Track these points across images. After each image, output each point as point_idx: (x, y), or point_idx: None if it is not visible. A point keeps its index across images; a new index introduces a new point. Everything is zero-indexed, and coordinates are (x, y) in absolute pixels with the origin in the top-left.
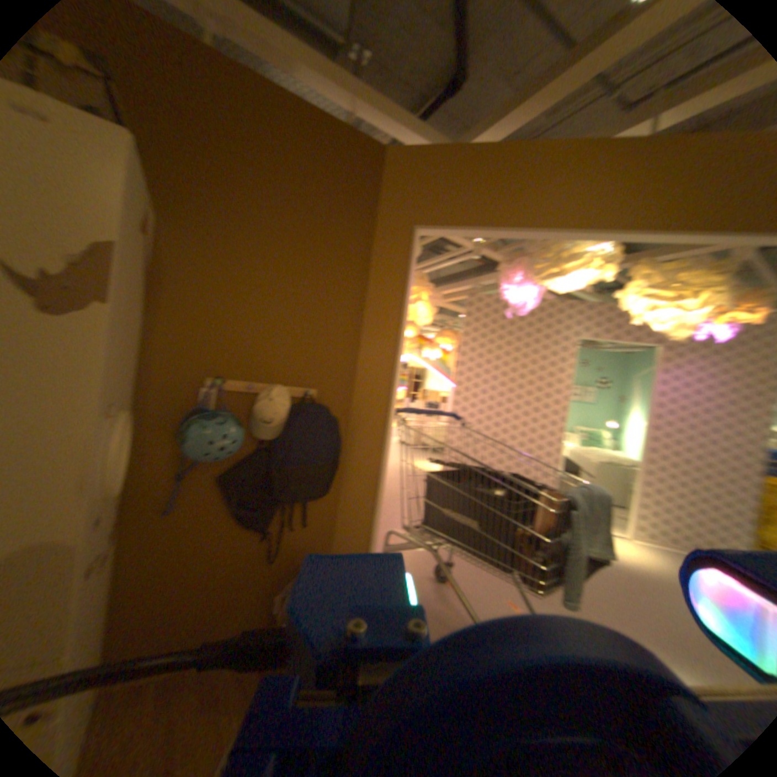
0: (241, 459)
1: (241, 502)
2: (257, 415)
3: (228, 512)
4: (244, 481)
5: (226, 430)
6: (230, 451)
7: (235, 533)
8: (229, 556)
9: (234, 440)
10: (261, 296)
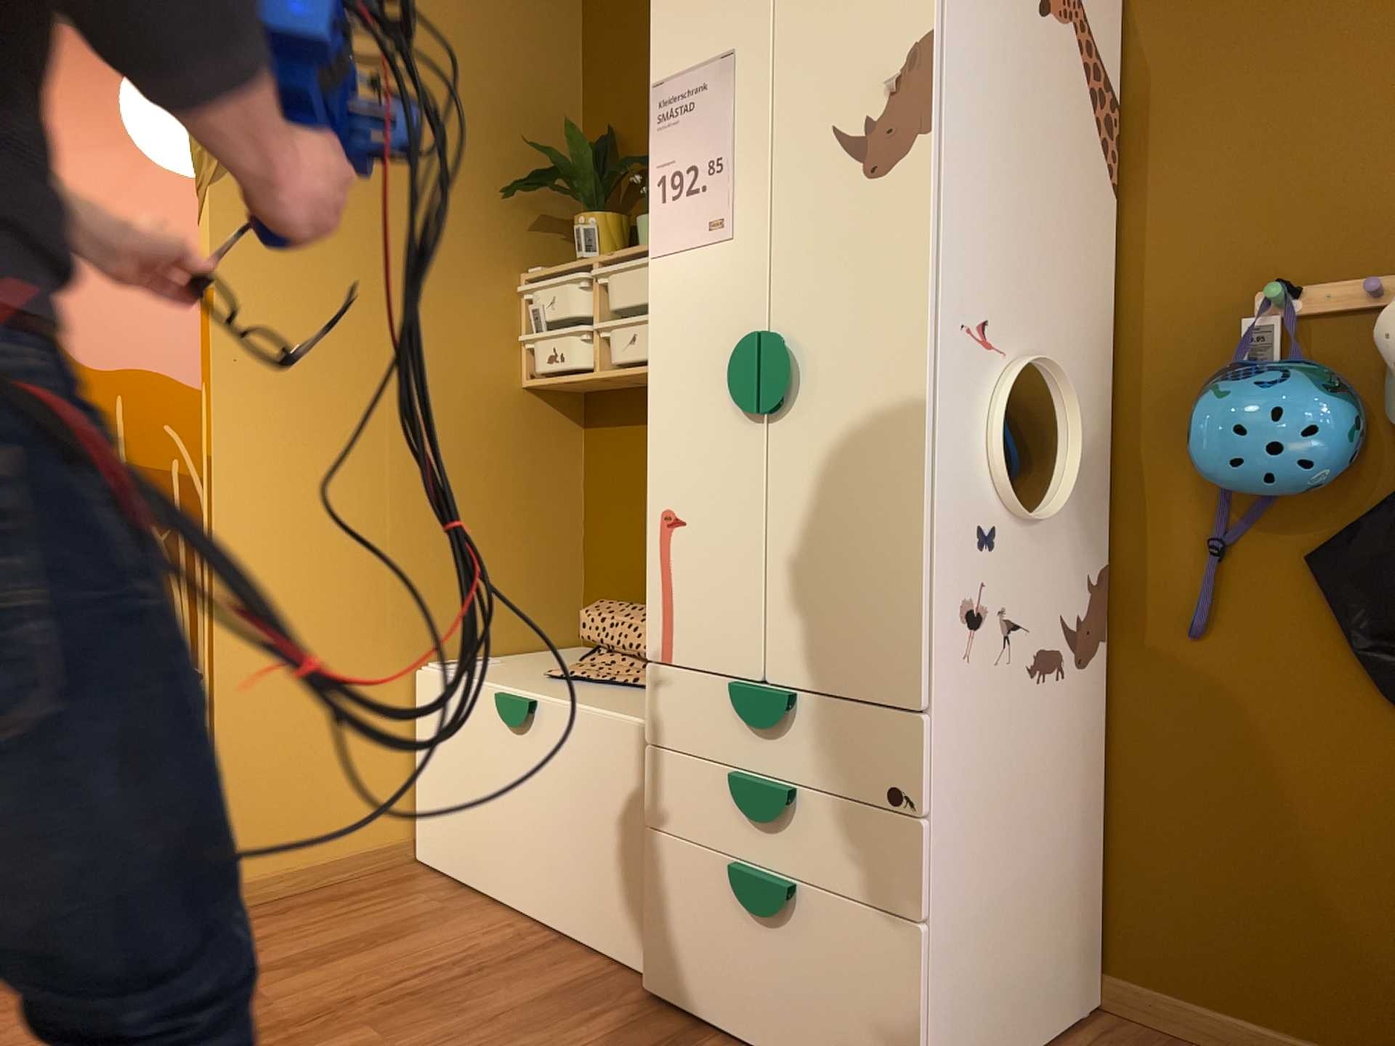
0: (1379, 499)
1: (1386, 622)
2: (1383, 347)
3: (1348, 643)
4: (1383, 557)
5: (1285, 395)
6: (1309, 453)
7: (1386, 721)
8: (1374, 786)
9: (1314, 422)
10: (1388, 22)
